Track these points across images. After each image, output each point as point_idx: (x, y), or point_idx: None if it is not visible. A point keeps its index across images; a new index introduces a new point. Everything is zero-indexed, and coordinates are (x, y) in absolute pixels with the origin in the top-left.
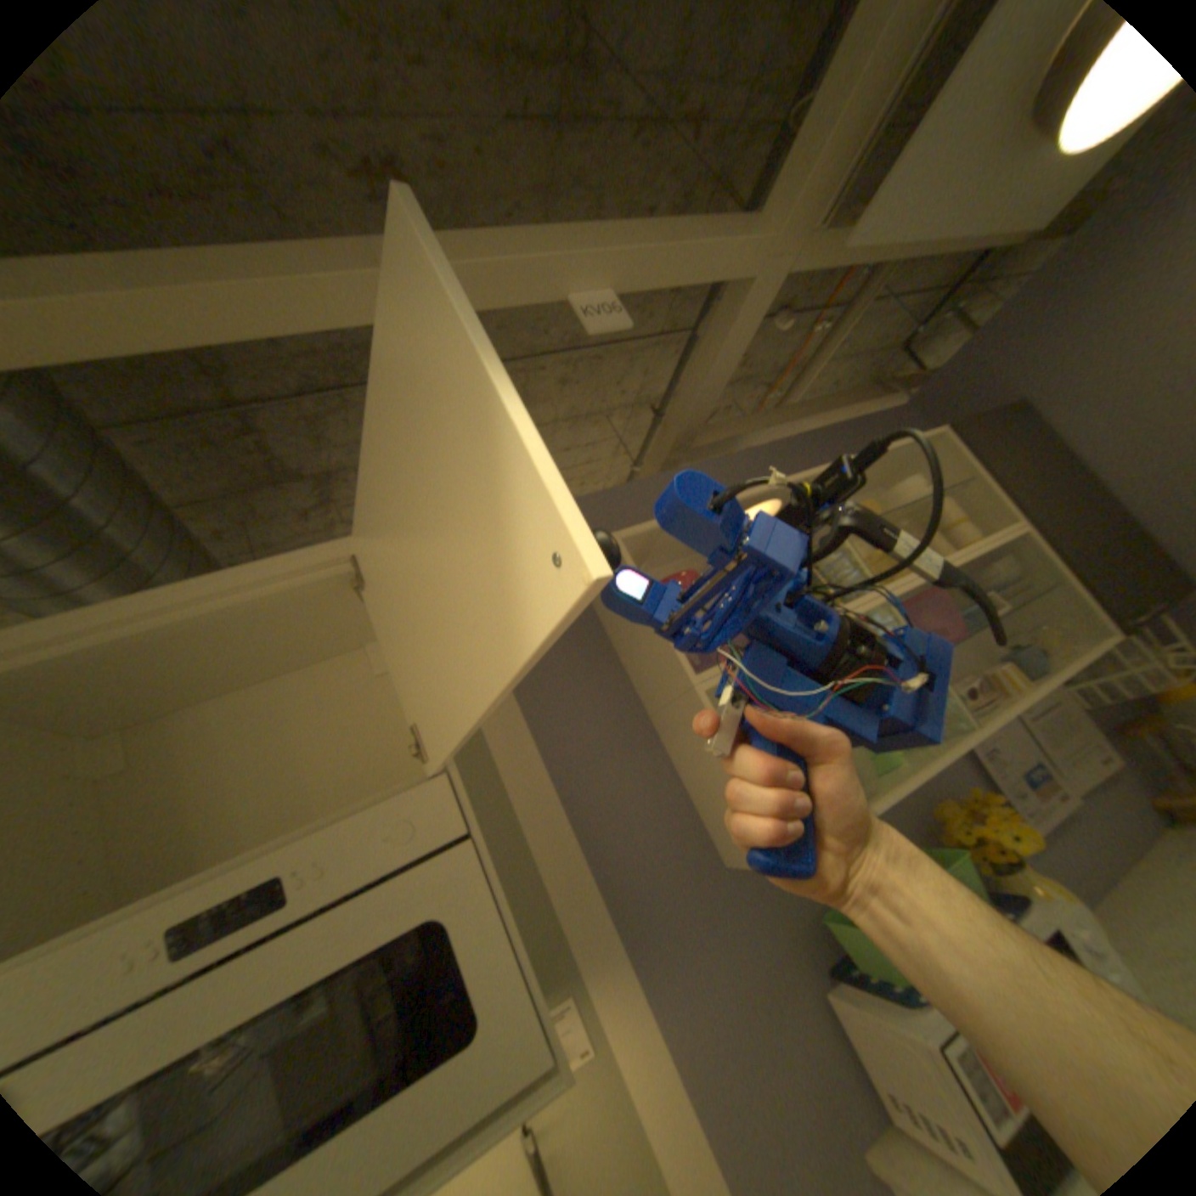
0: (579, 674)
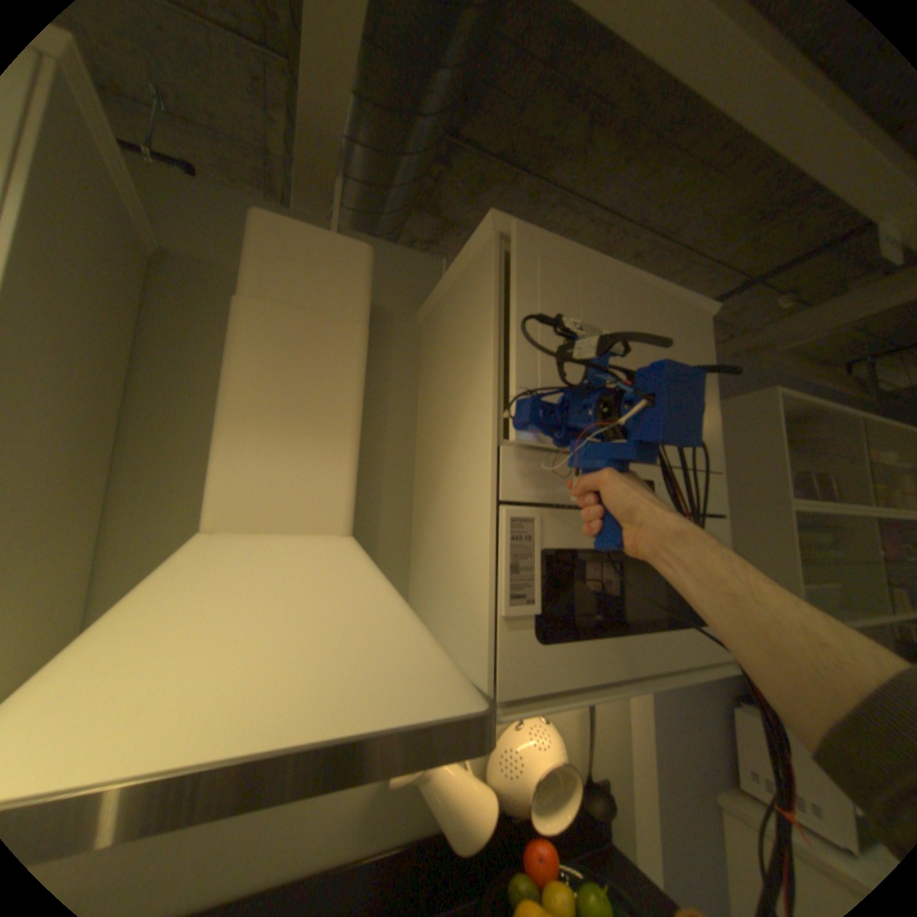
0: None
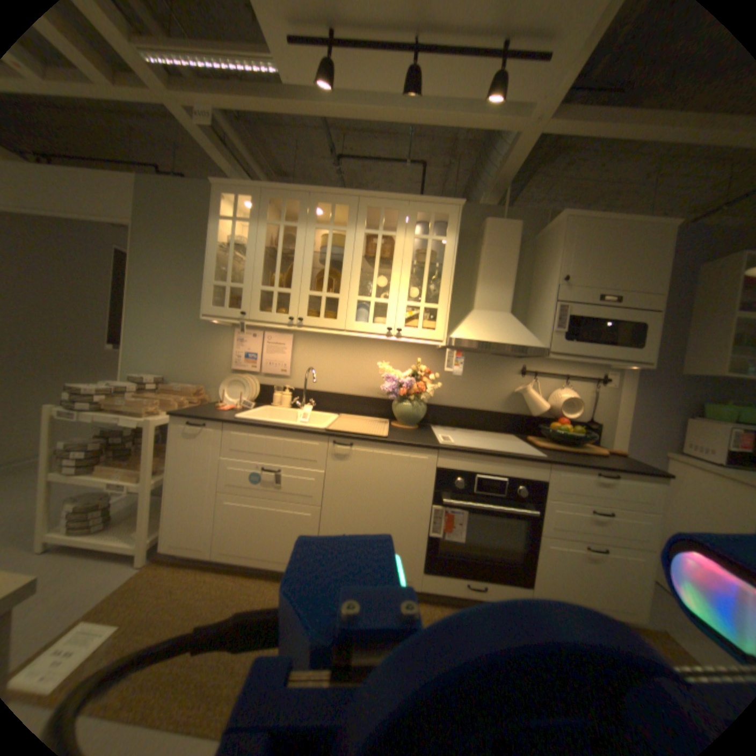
0: (677, 294)
